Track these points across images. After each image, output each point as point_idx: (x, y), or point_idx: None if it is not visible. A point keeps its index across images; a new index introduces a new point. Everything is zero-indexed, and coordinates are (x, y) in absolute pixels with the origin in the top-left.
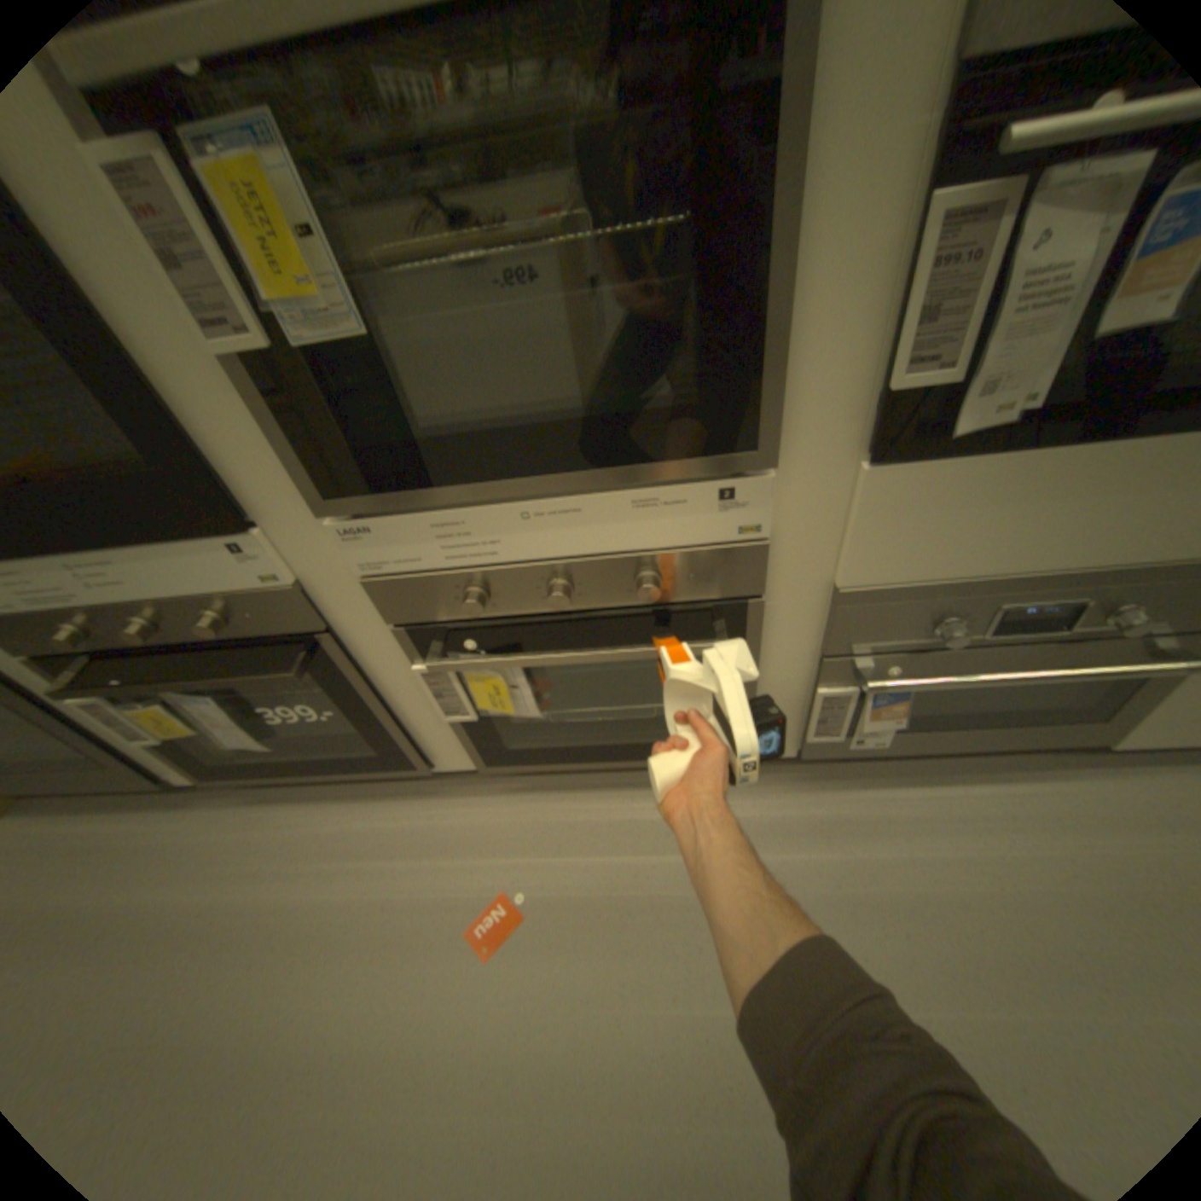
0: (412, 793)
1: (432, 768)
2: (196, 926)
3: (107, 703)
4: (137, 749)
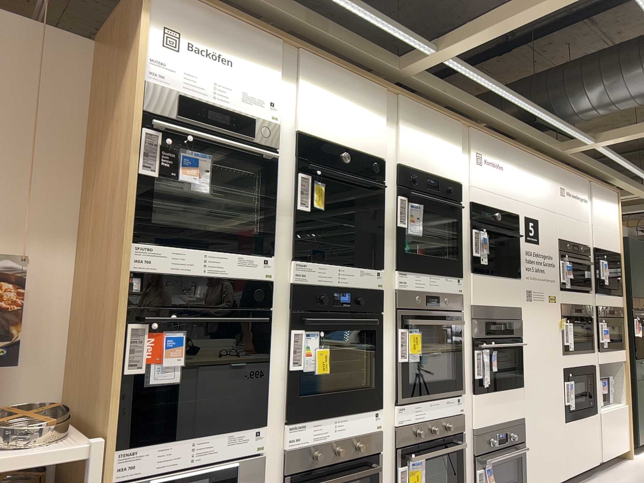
0: None
1: None
2: None
3: None
4: None
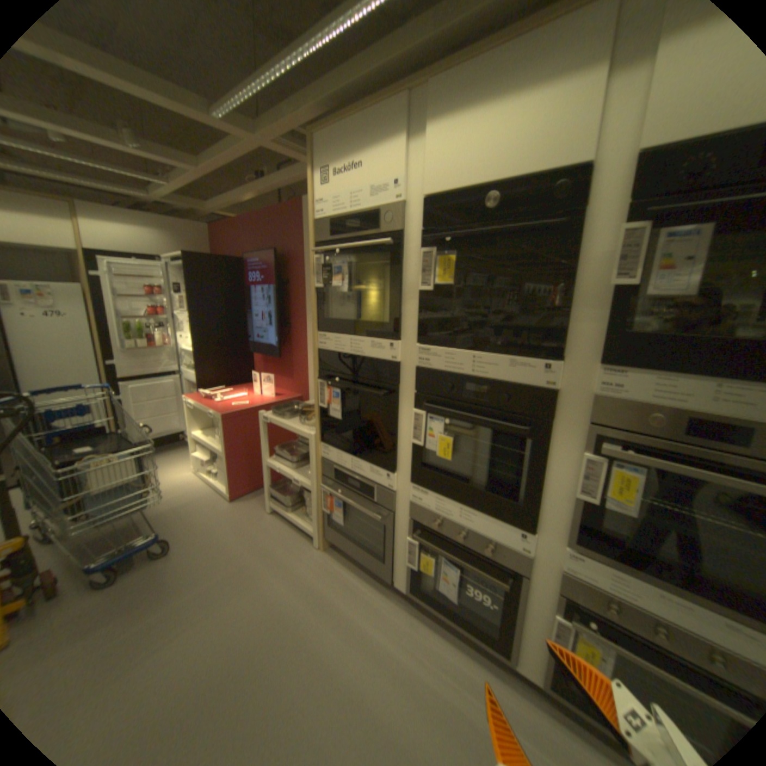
0: (494, 673)
1: (515, 668)
2: (388, 661)
3: (419, 548)
4: (401, 566)
